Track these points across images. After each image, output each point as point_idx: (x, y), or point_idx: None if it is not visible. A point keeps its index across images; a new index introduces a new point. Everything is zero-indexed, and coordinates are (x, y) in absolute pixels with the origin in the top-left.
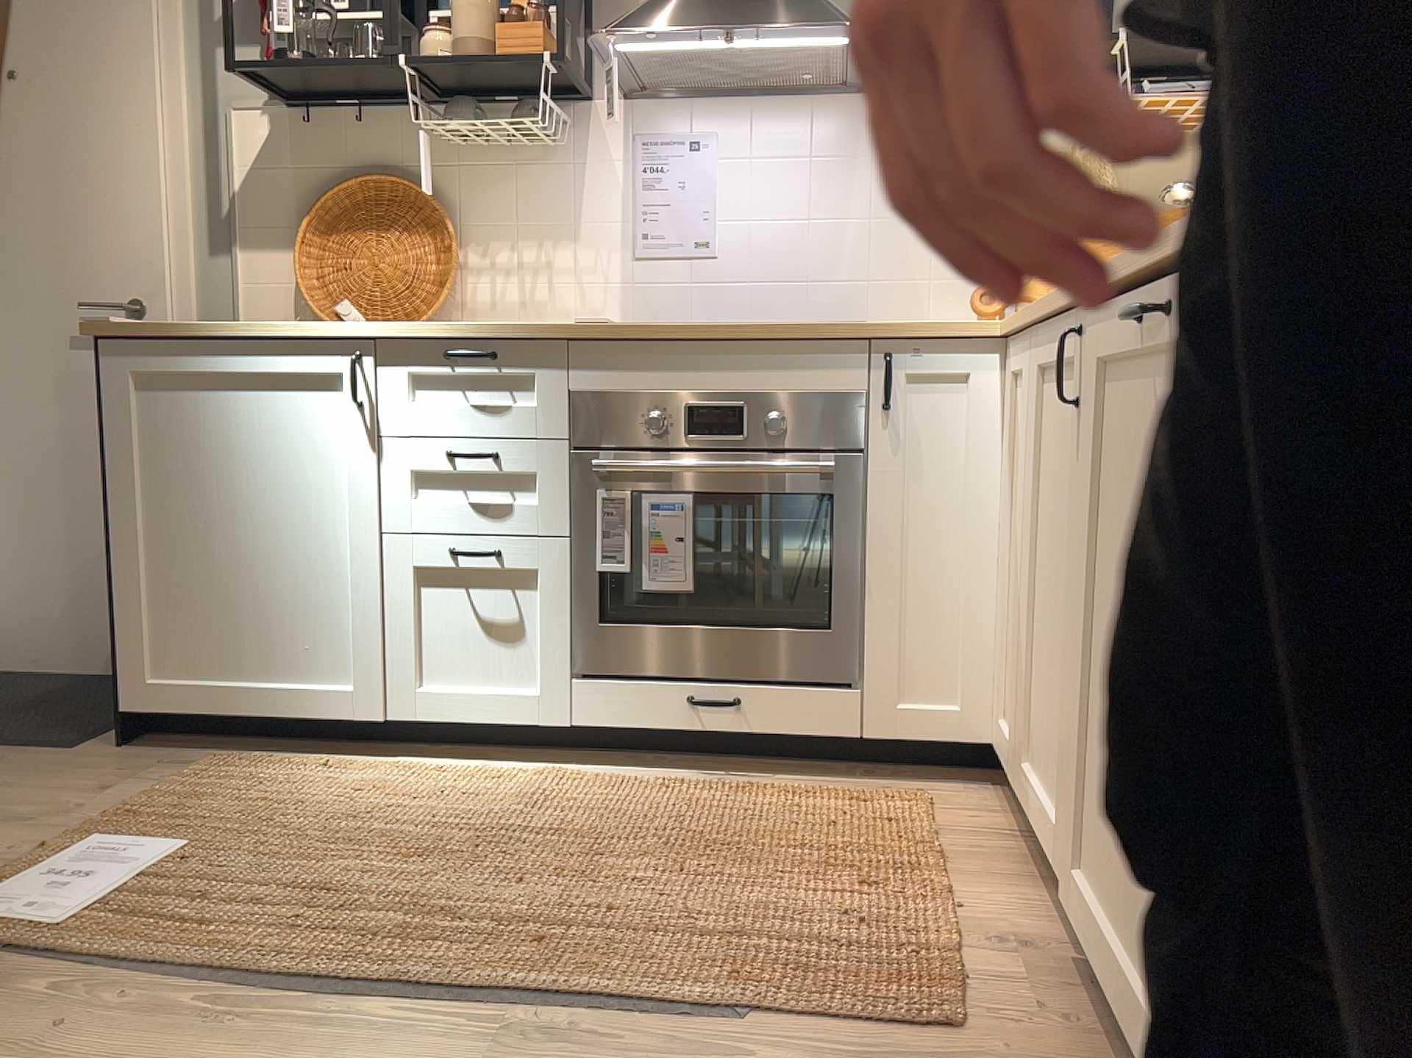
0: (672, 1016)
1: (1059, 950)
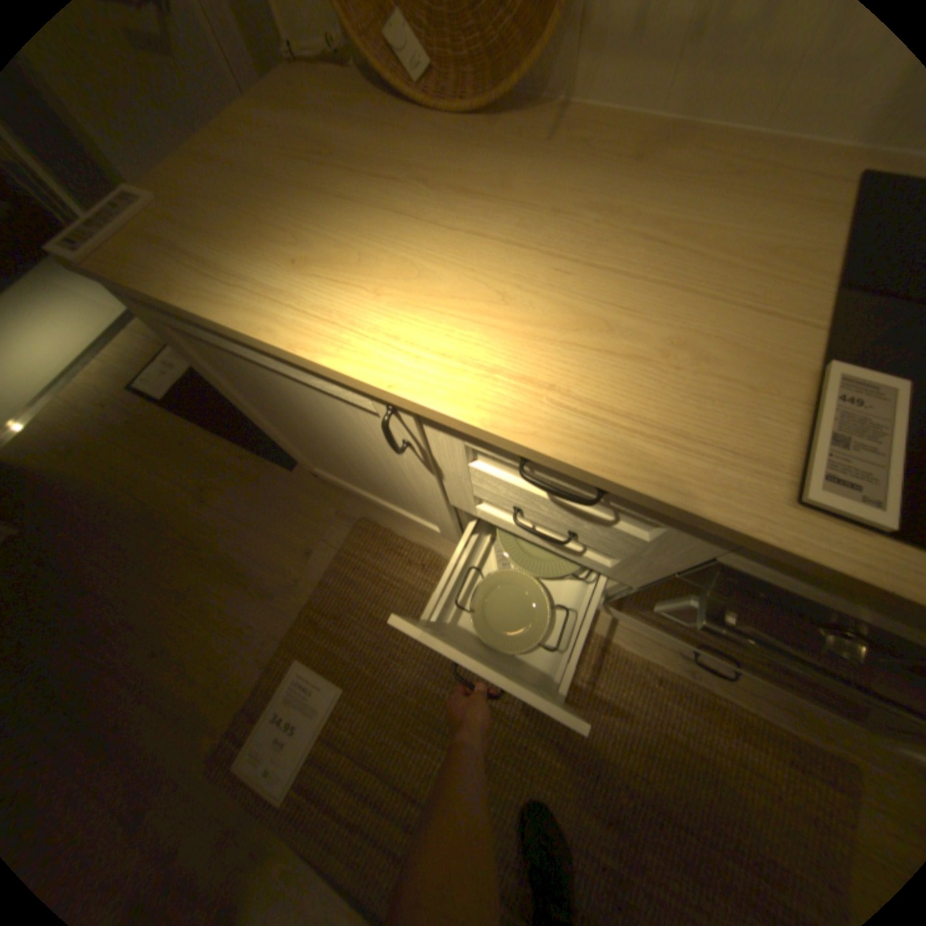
0: None
1: None
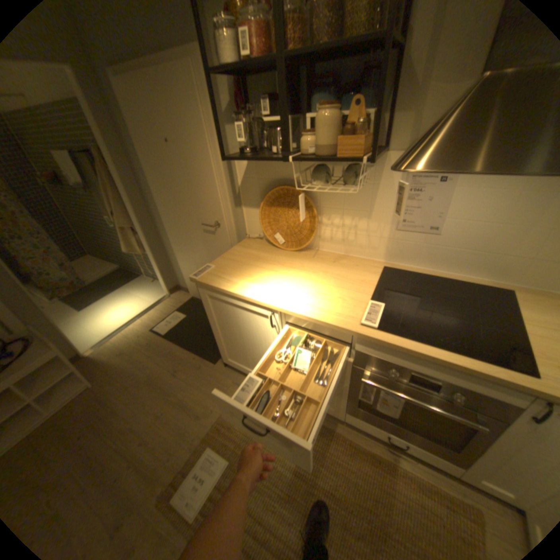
0: None
1: None
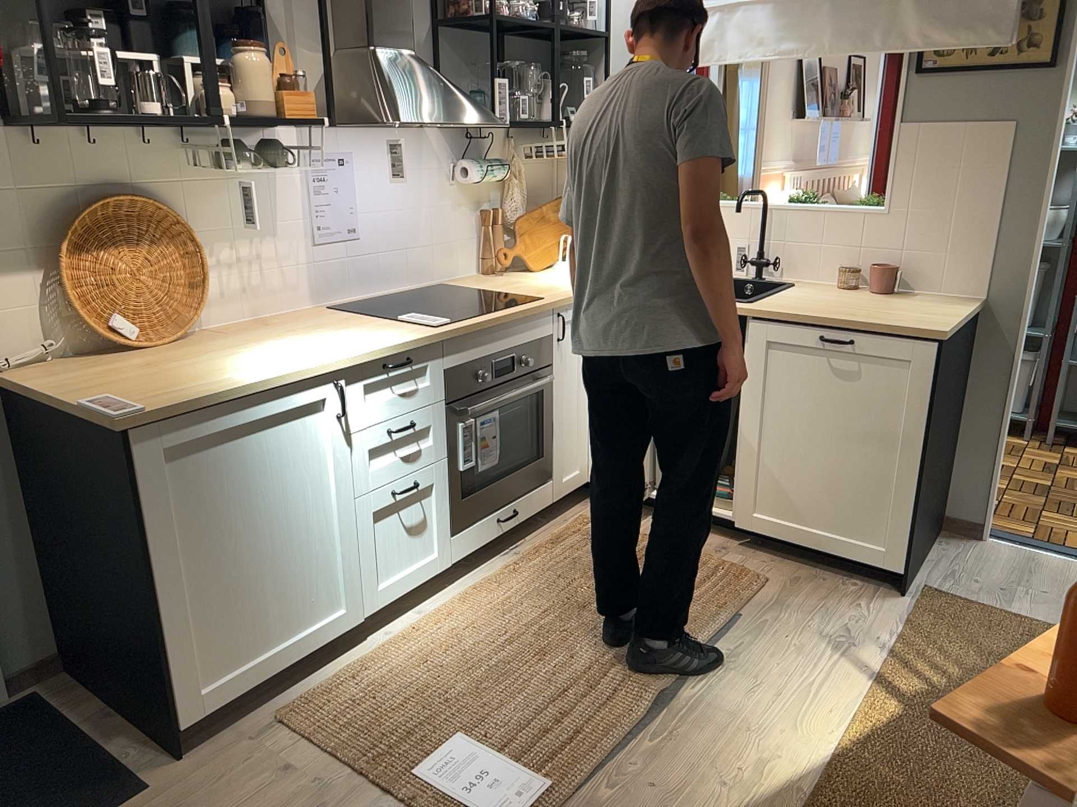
0: (728, 627)
1: (726, 544)
